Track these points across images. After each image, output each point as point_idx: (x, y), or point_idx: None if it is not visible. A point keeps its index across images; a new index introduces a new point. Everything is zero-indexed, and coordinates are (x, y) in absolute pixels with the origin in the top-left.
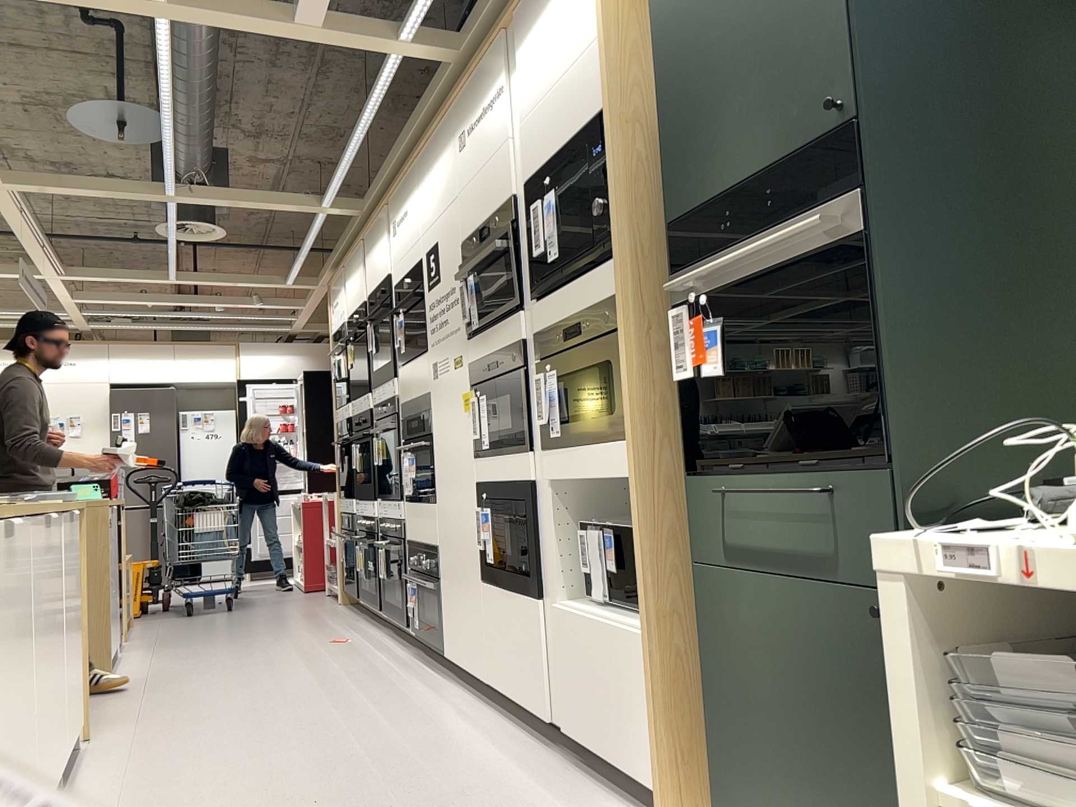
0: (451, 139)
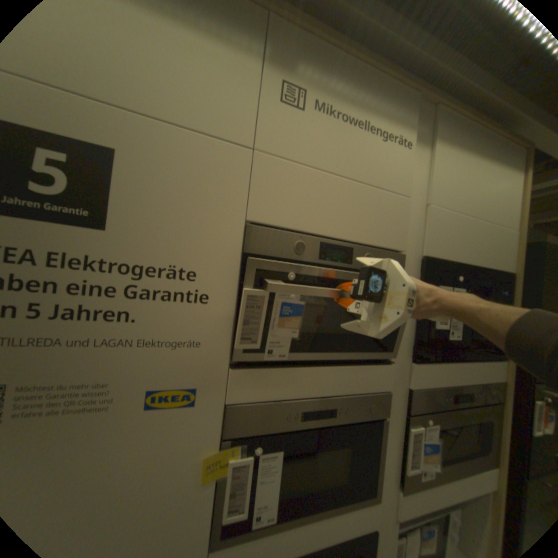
0: (247, 48)
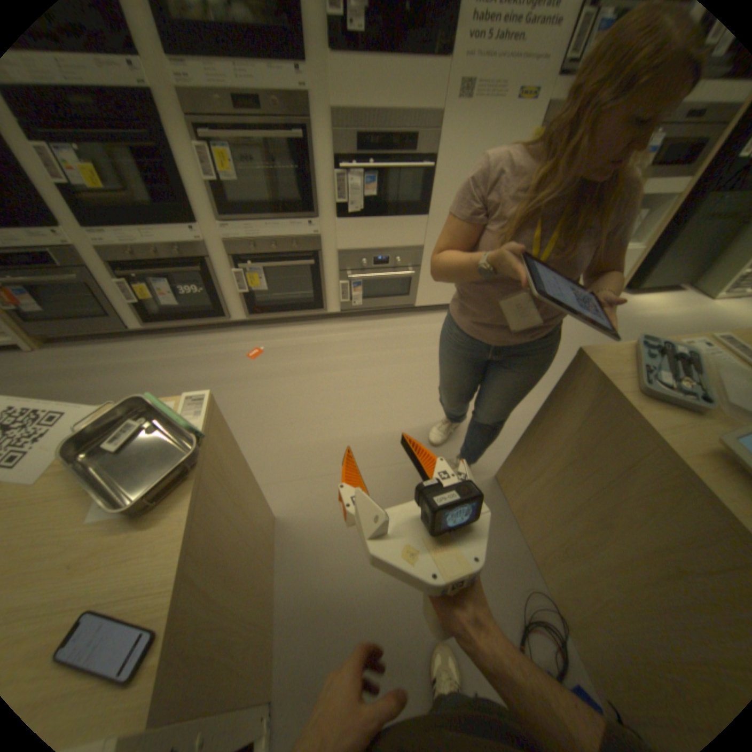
0: None
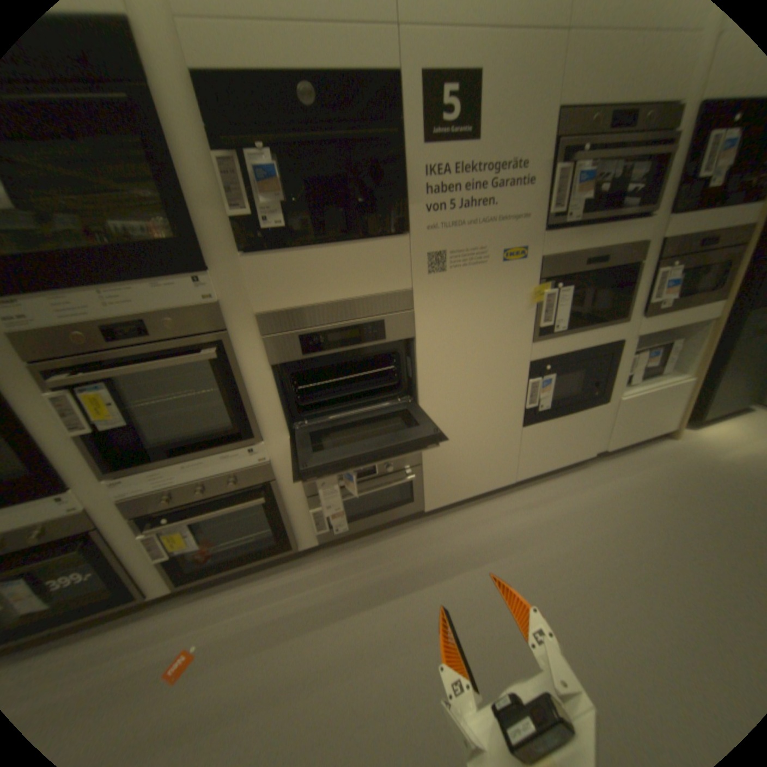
0: None
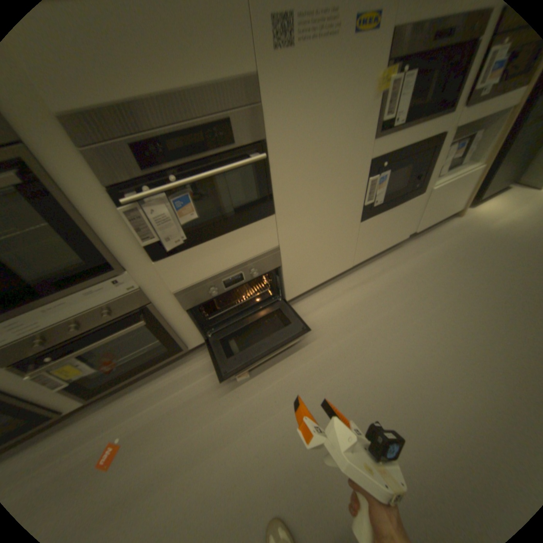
0: None
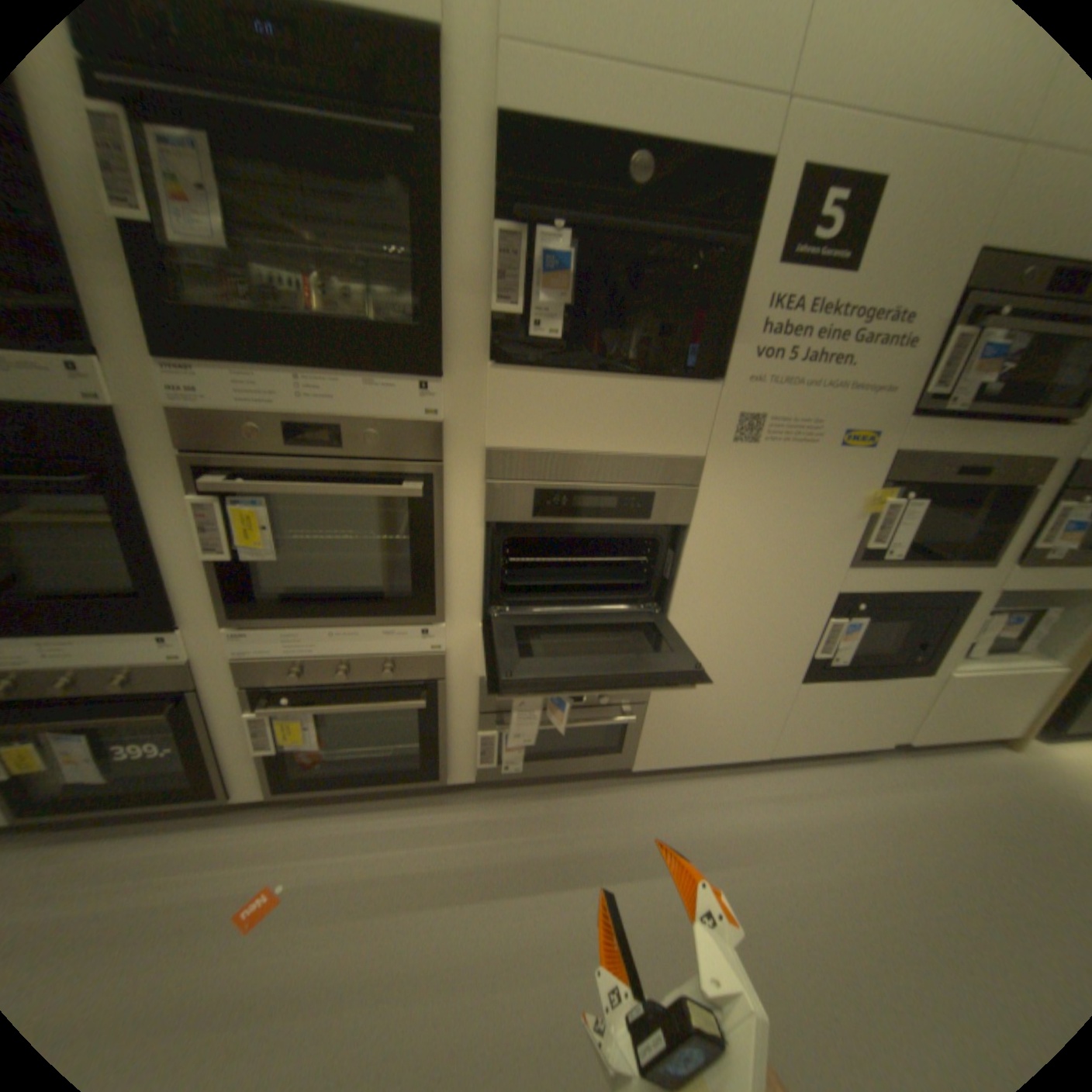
0: None
